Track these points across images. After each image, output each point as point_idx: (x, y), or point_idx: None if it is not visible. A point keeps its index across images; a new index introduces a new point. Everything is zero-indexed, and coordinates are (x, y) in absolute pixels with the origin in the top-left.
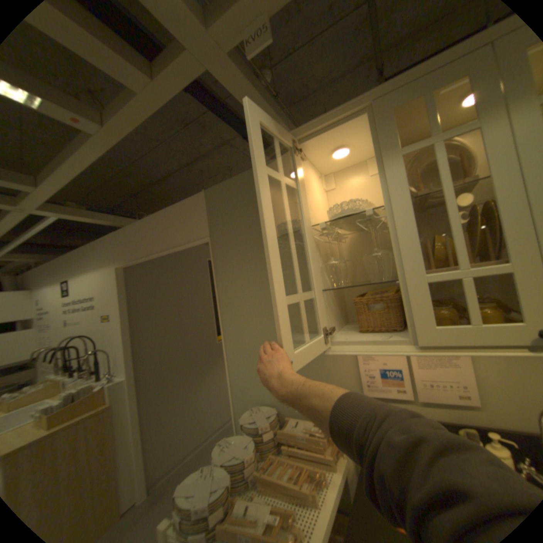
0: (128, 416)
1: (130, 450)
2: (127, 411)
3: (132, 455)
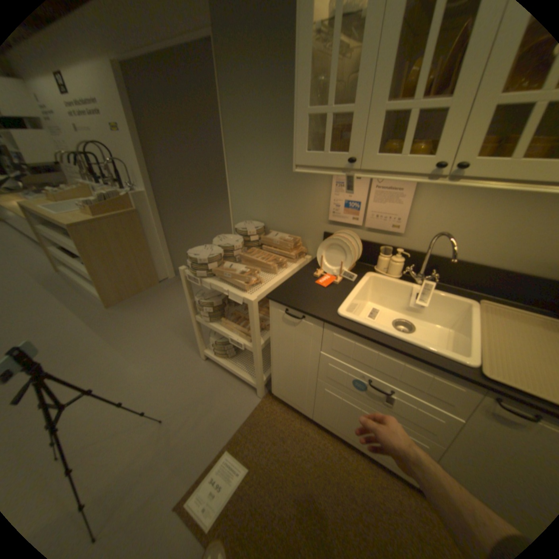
0: (153, 221)
1: (159, 246)
2: (151, 217)
3: (161, 249)
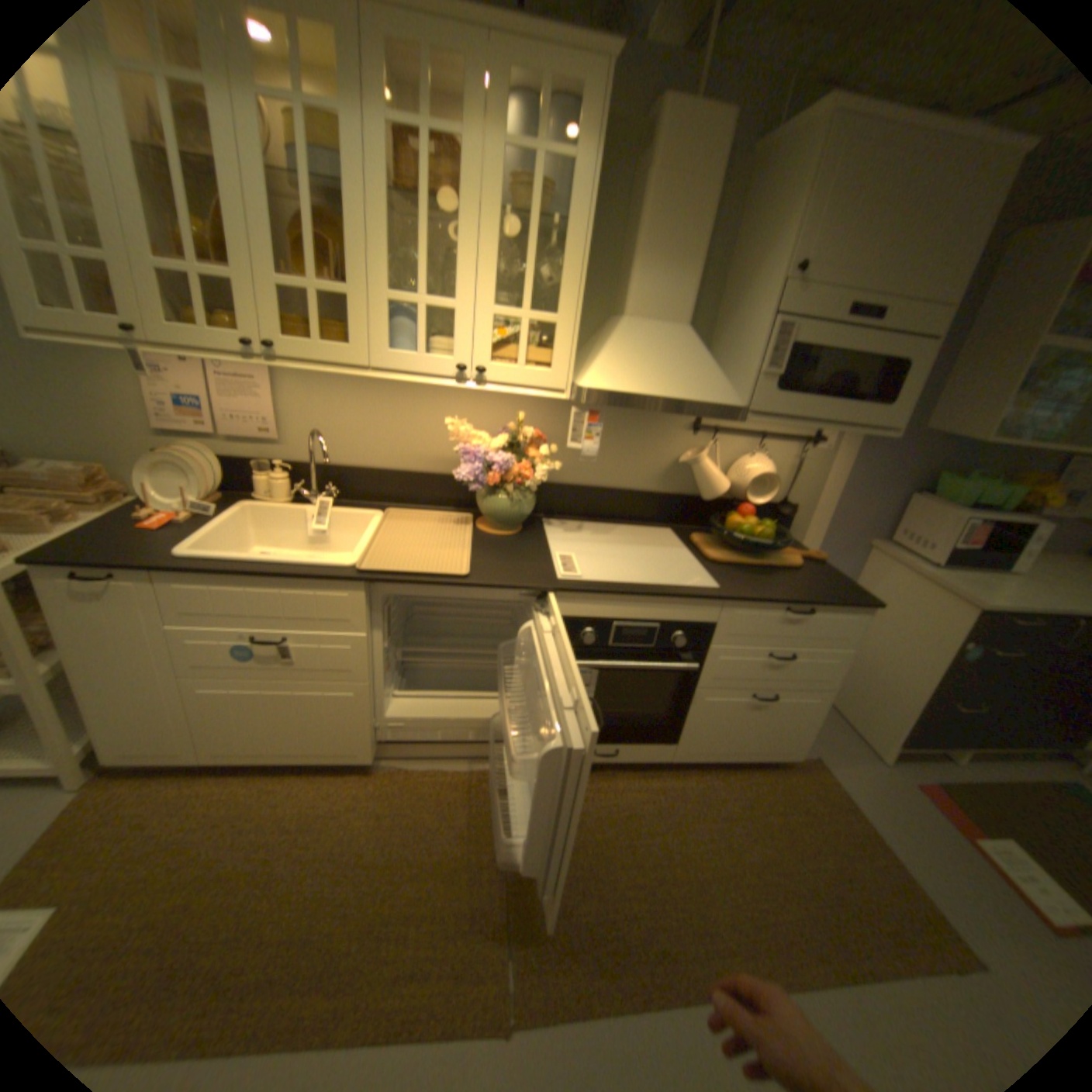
0: None
1: None
2: None
3: None
